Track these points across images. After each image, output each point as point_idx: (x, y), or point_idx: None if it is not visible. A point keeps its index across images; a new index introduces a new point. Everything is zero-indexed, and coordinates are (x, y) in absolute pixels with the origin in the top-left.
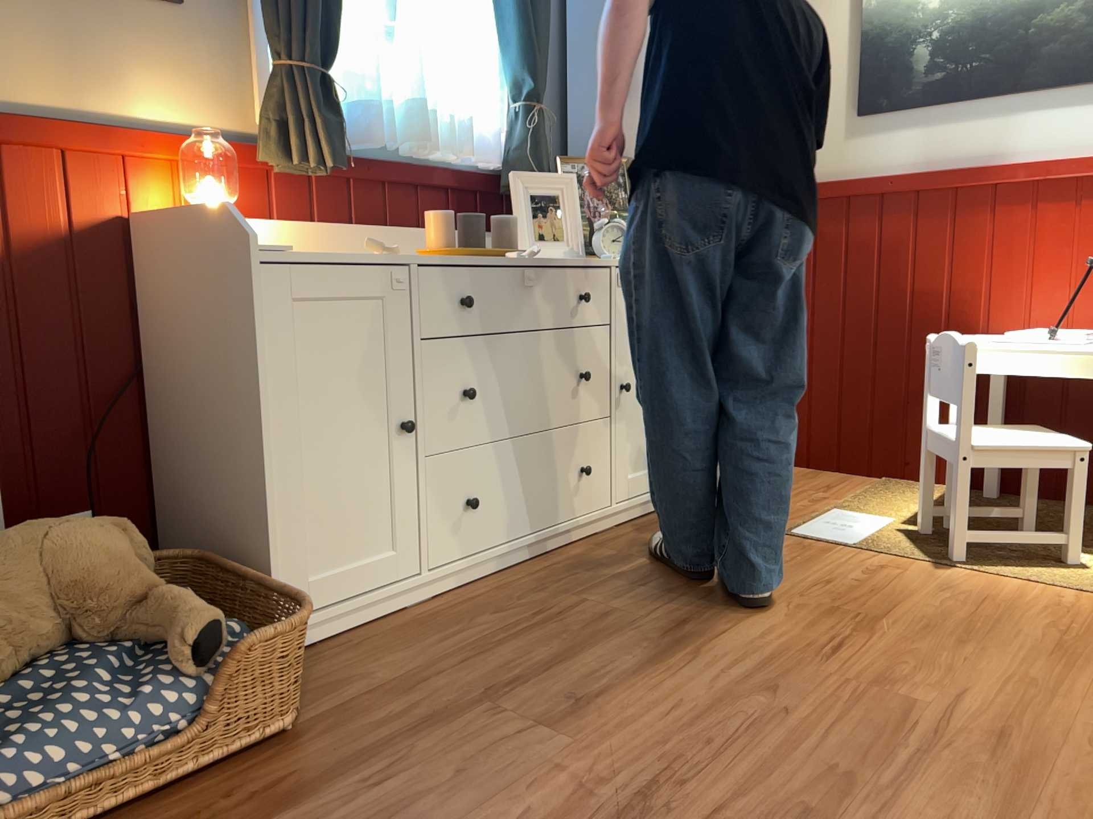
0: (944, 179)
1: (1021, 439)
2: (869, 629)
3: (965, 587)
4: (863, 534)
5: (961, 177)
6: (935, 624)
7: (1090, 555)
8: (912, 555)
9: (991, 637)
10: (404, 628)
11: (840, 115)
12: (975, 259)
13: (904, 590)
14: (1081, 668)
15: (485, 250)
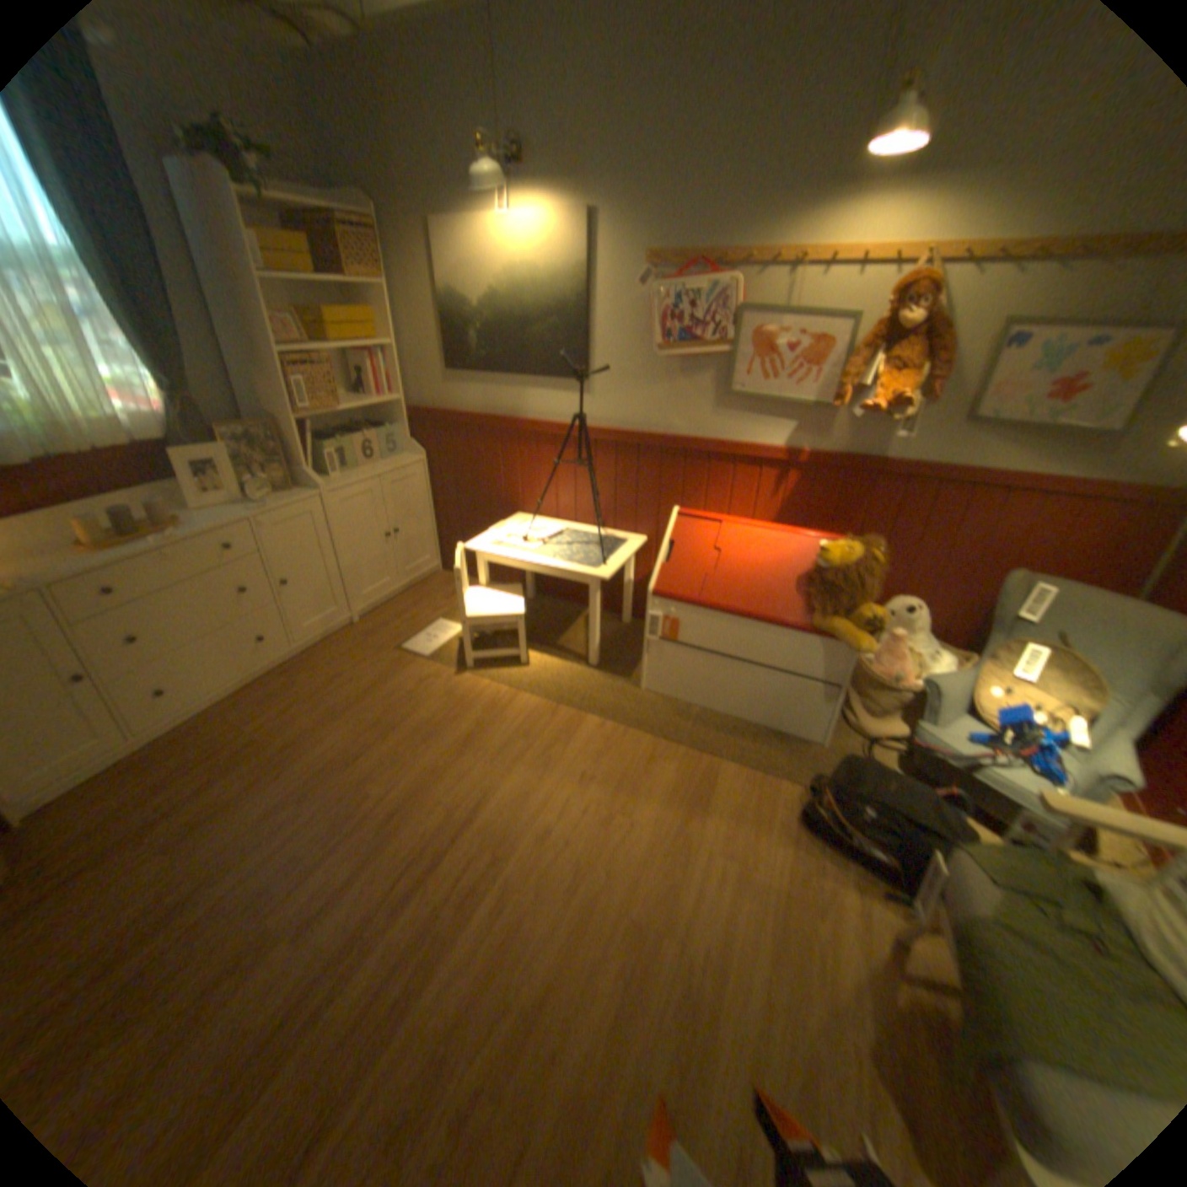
0: (492, 423)
1: (497, 606)
2: (384, 736)
3: (457, 691)
4: (438, 645)
5: (500, 423)
6: (421, 727)
7: (538, 653)
8: (450, 663)
9: (441, 734)
10: (116, 776)
11: (437, 366)
12: (513, 472)
13: (425, 698)
14: (464, 754)
15: (129, 539)
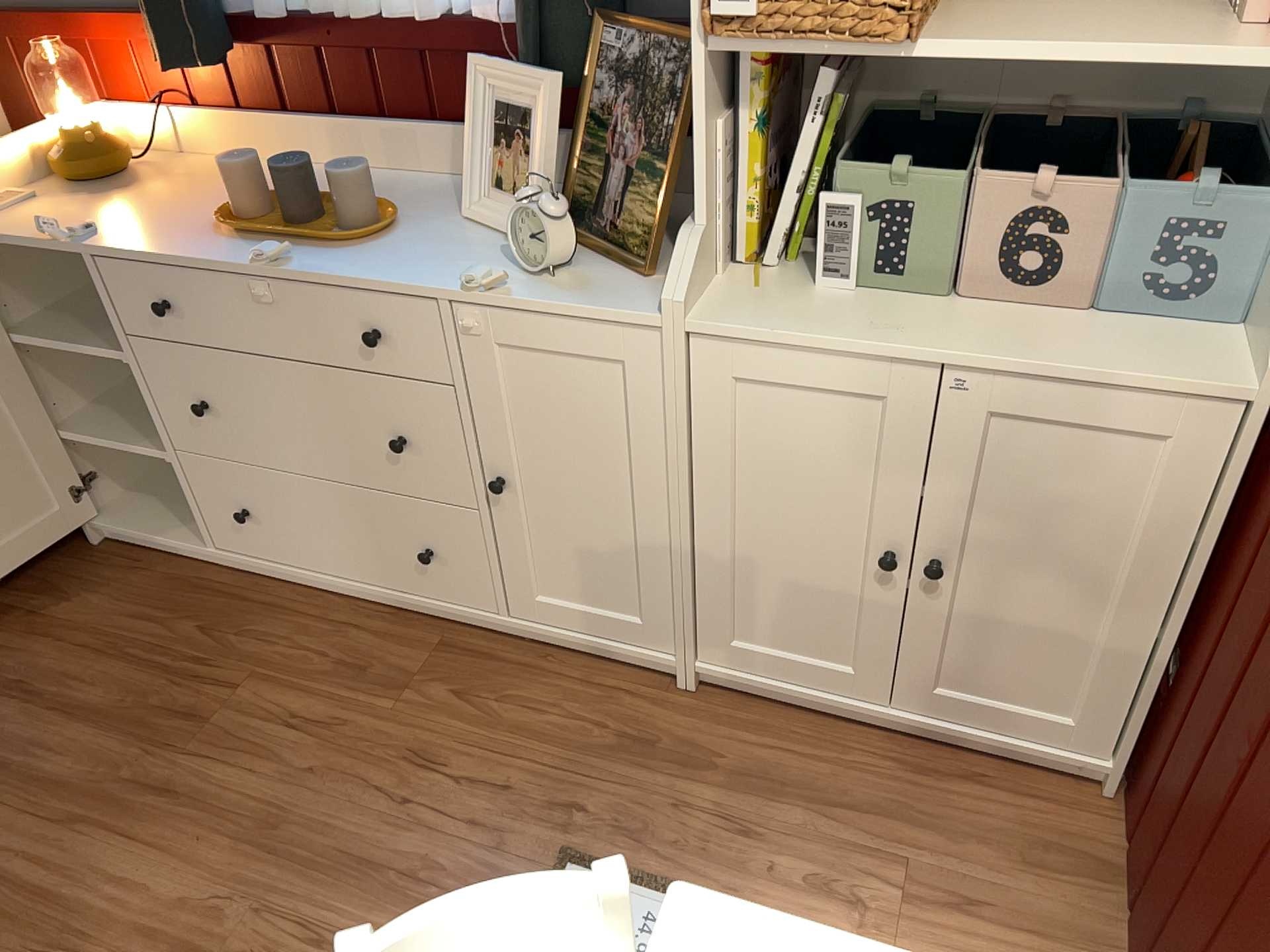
0: None
1: None
2: None
3: None
4: None
5: None
6: None
7: None
8: None
9: None
10: (180, 579)
11: None
12: None
13: None
14: None
15: (266, 235)
